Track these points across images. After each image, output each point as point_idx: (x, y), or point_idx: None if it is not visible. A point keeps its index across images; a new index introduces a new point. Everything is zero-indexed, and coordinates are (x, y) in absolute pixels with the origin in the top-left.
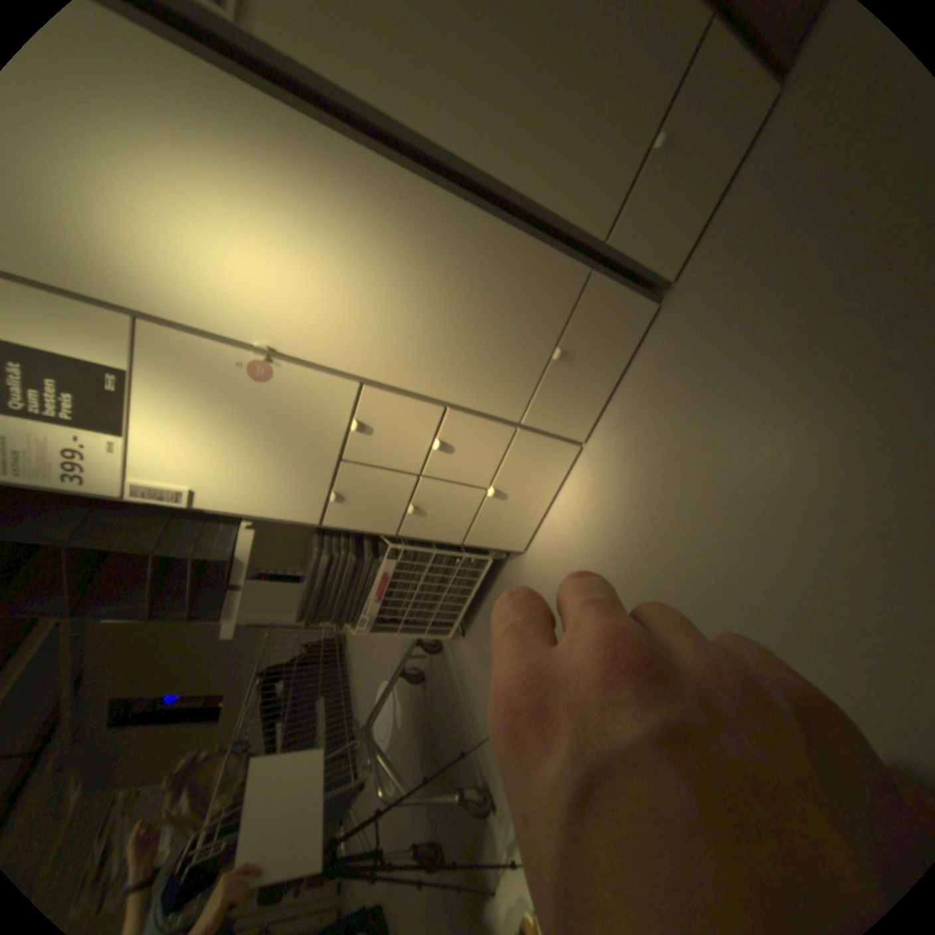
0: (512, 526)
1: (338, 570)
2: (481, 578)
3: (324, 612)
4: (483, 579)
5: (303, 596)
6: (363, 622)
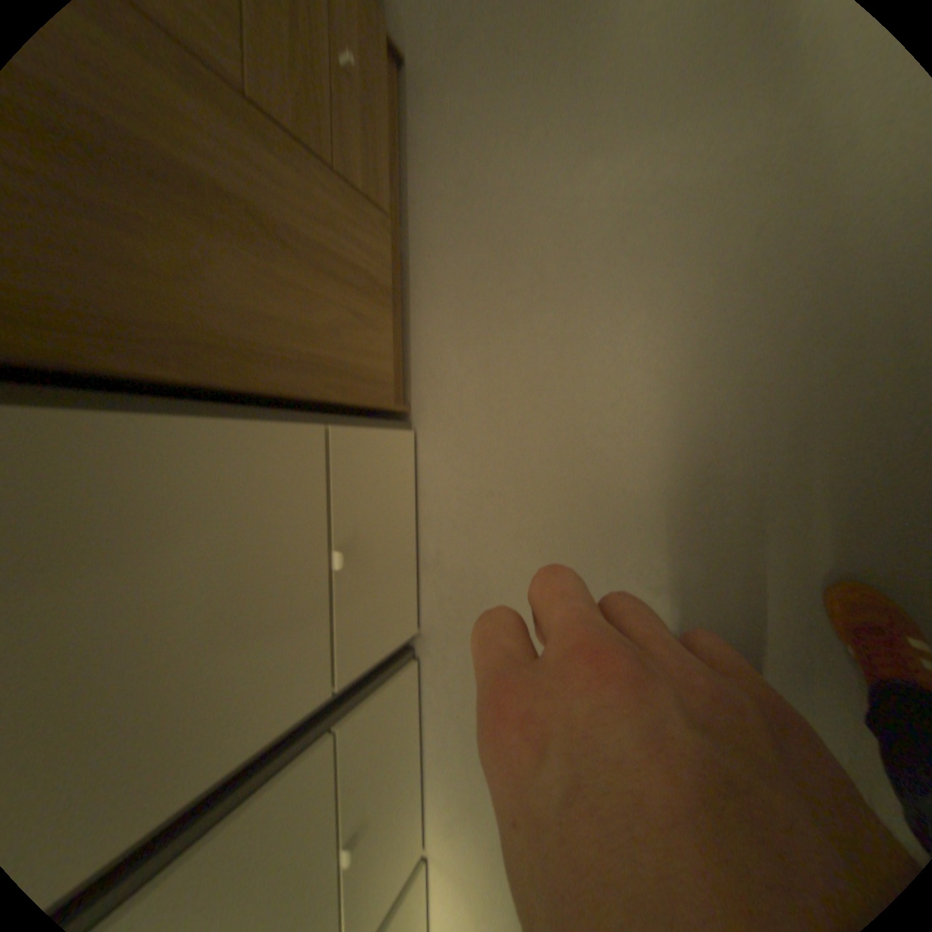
0: None
1: None
2: None
3: None
4: None
5: None
6: None
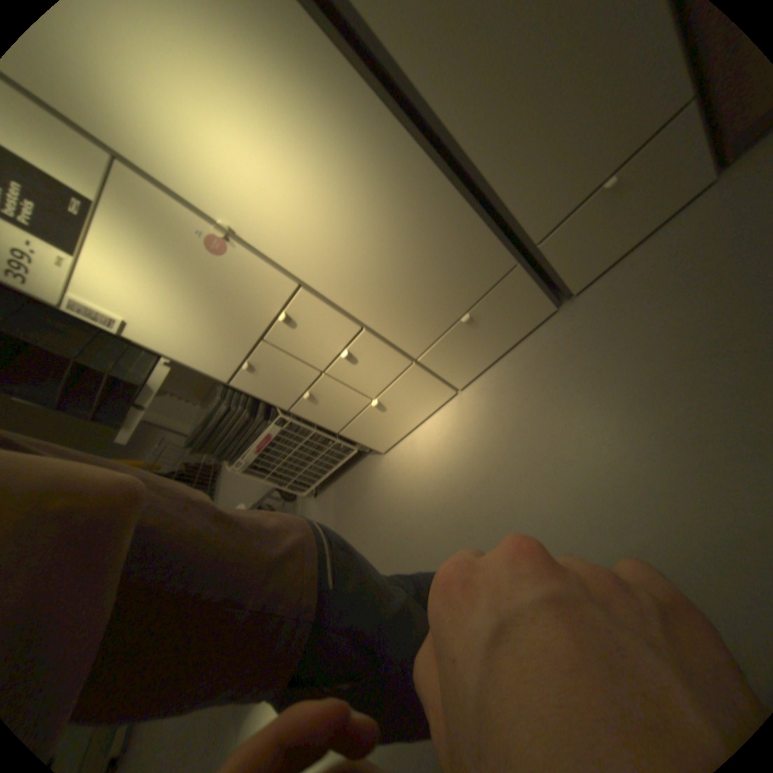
0: (381, 433)
1: (230, 420)
2: (343, 461)
3: (208, 448)
4: (344, 462)
5: (194, 430)
6: (238, 465)
